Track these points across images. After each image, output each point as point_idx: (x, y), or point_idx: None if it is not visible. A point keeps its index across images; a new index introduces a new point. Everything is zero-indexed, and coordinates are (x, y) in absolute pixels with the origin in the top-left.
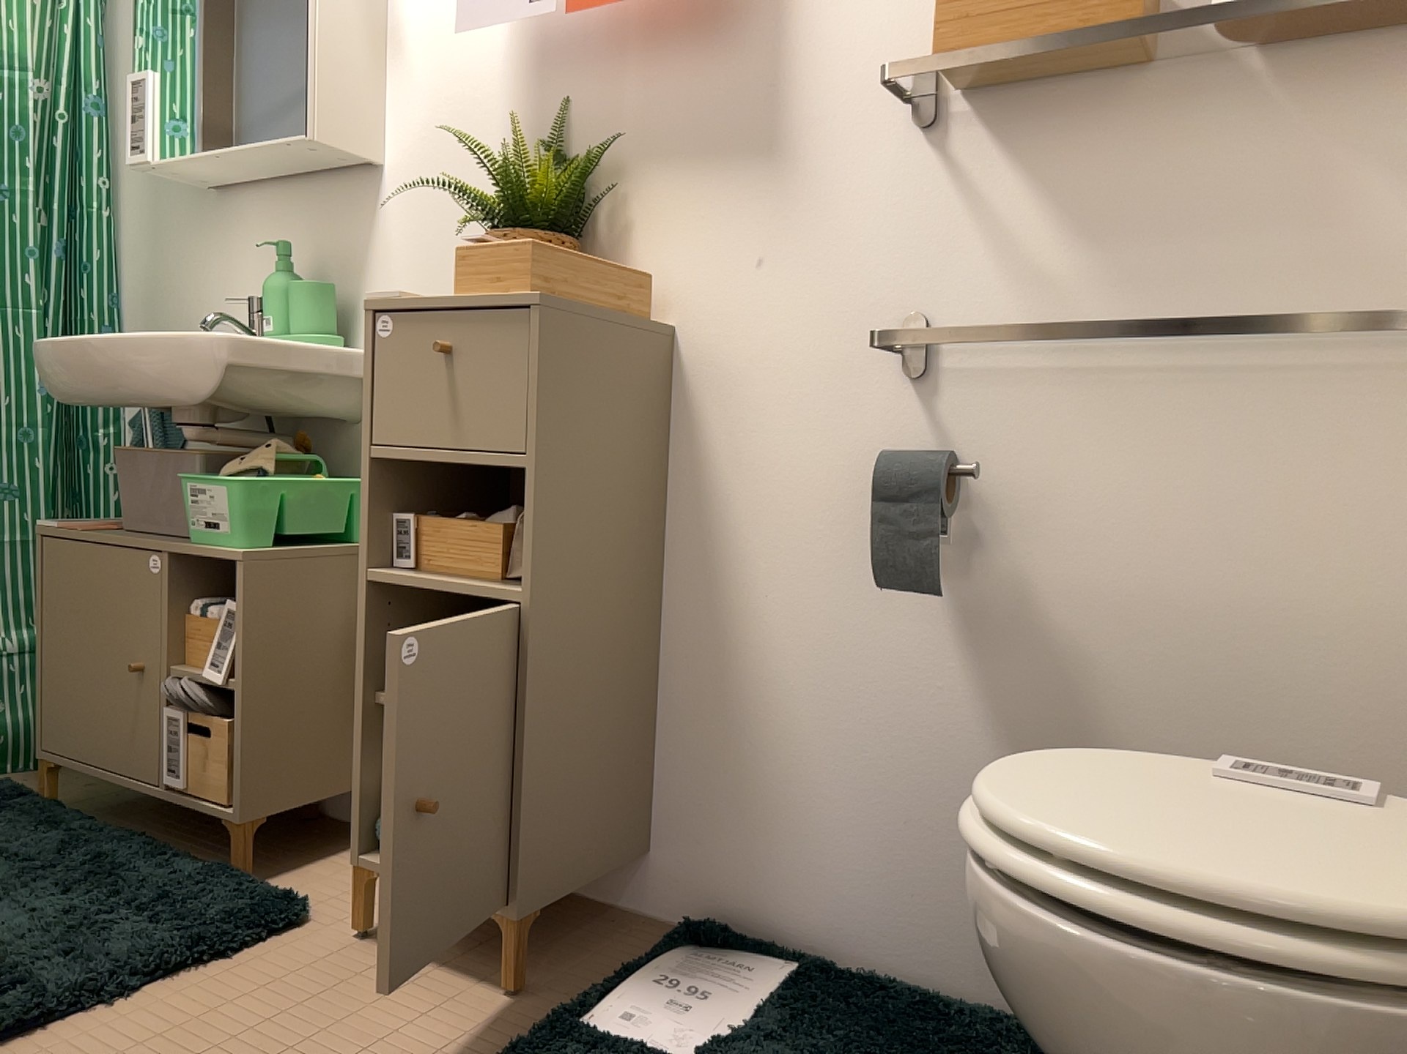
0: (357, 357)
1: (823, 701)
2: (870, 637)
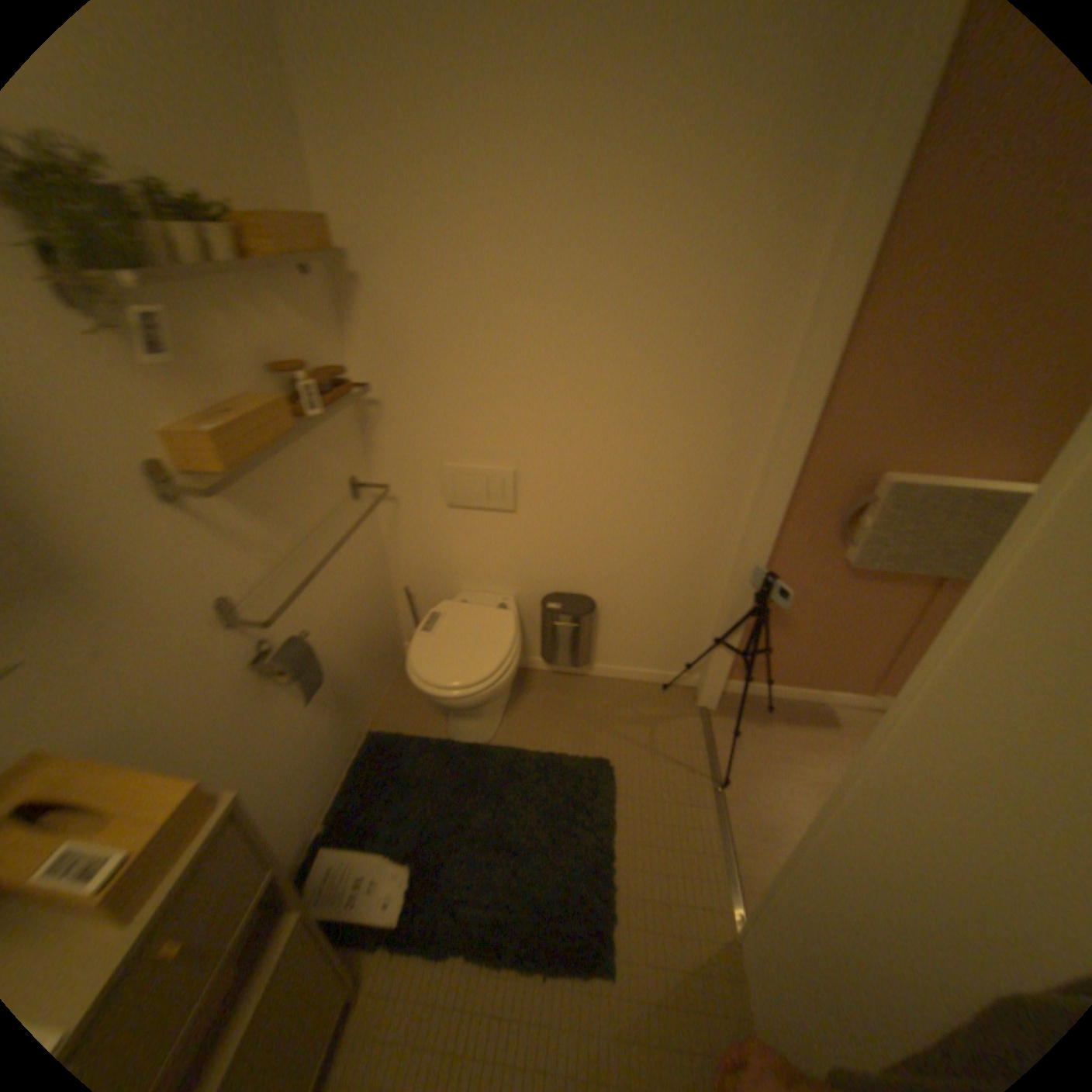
0: None
1: (264, 783)
2: (268, 739)
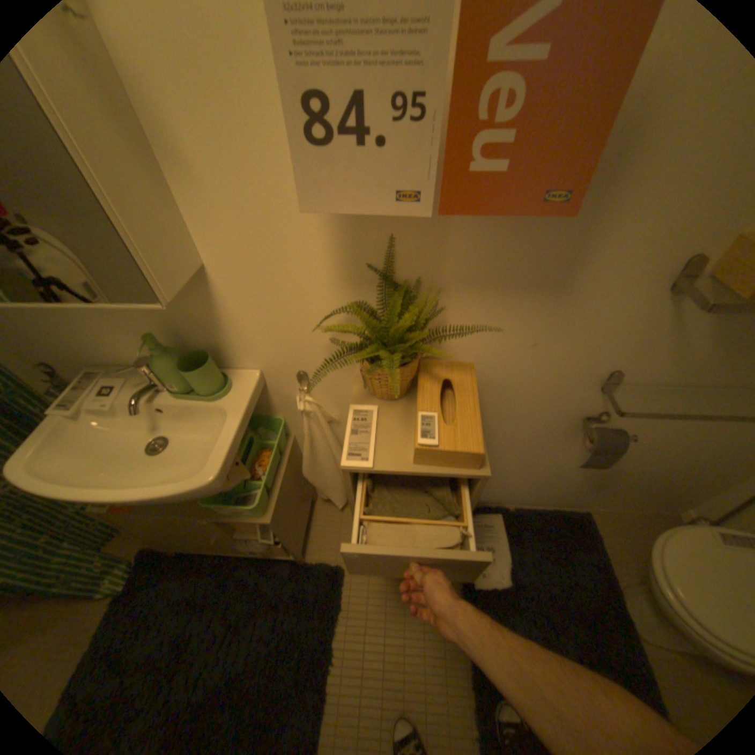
0: (253, 393)
1: (519, 466)
2: (545, 453)
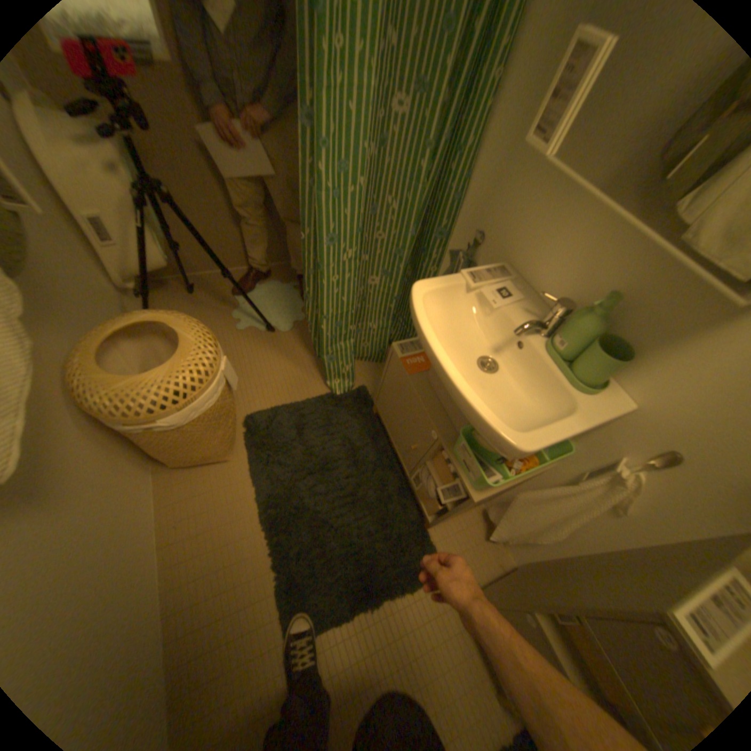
0: (614, 419)
1: None
2: None
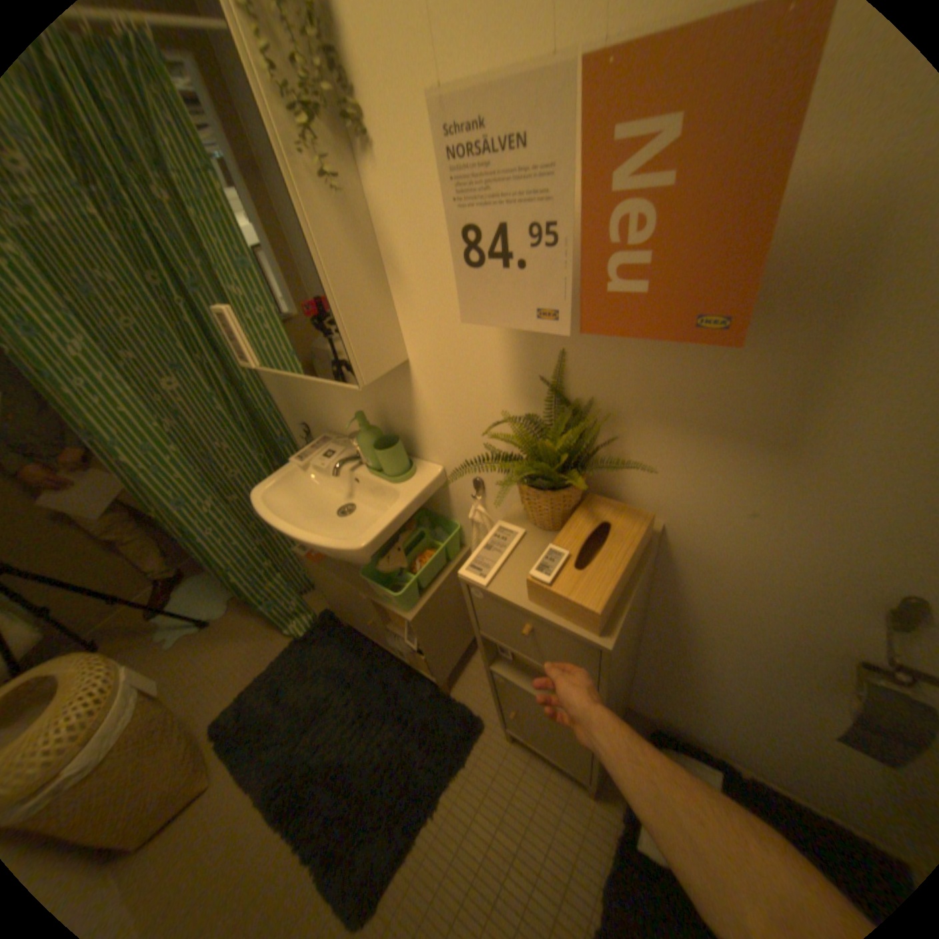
0: (429, 487)
1: (755, 704)
2: (798, 700)
